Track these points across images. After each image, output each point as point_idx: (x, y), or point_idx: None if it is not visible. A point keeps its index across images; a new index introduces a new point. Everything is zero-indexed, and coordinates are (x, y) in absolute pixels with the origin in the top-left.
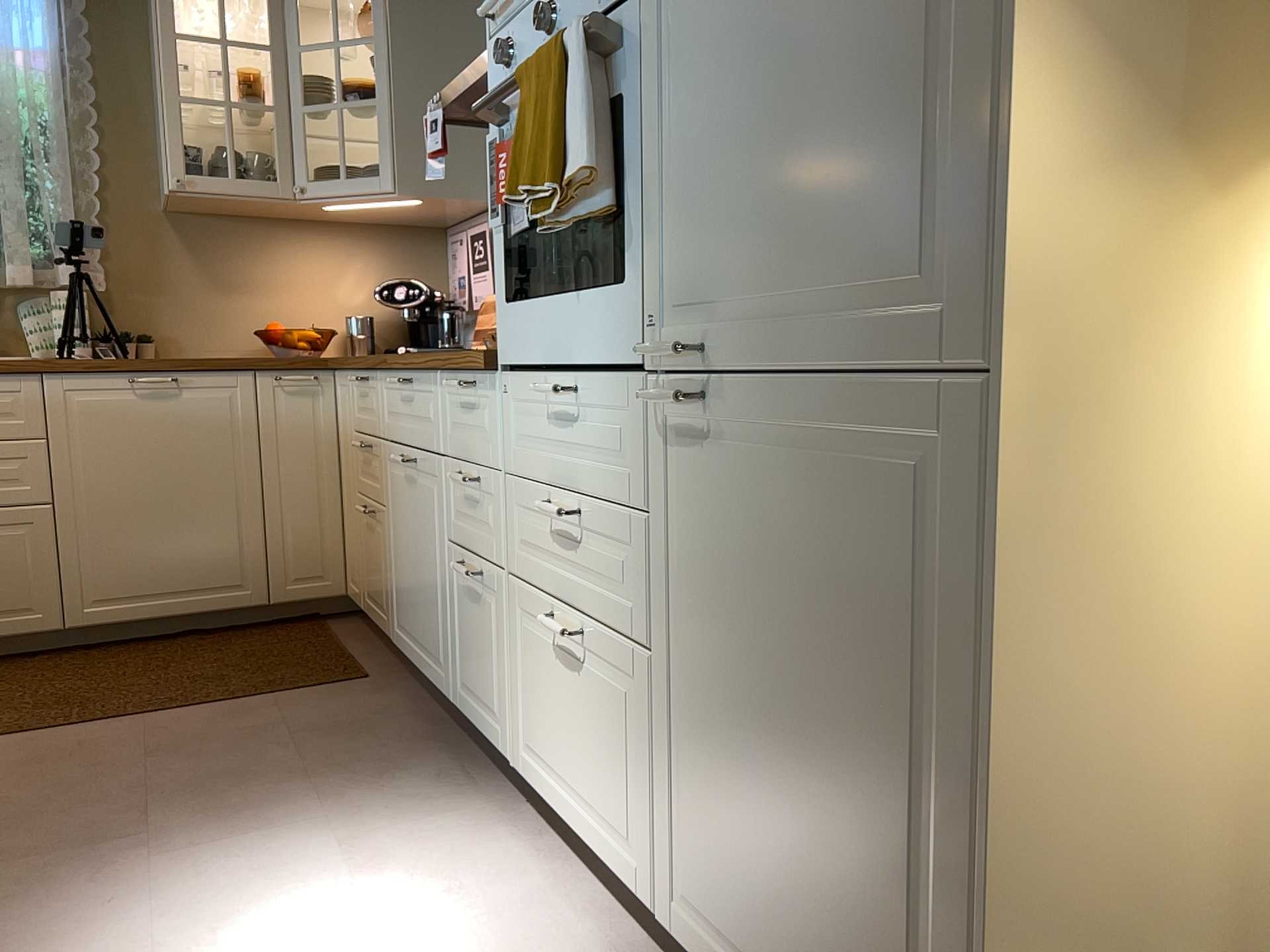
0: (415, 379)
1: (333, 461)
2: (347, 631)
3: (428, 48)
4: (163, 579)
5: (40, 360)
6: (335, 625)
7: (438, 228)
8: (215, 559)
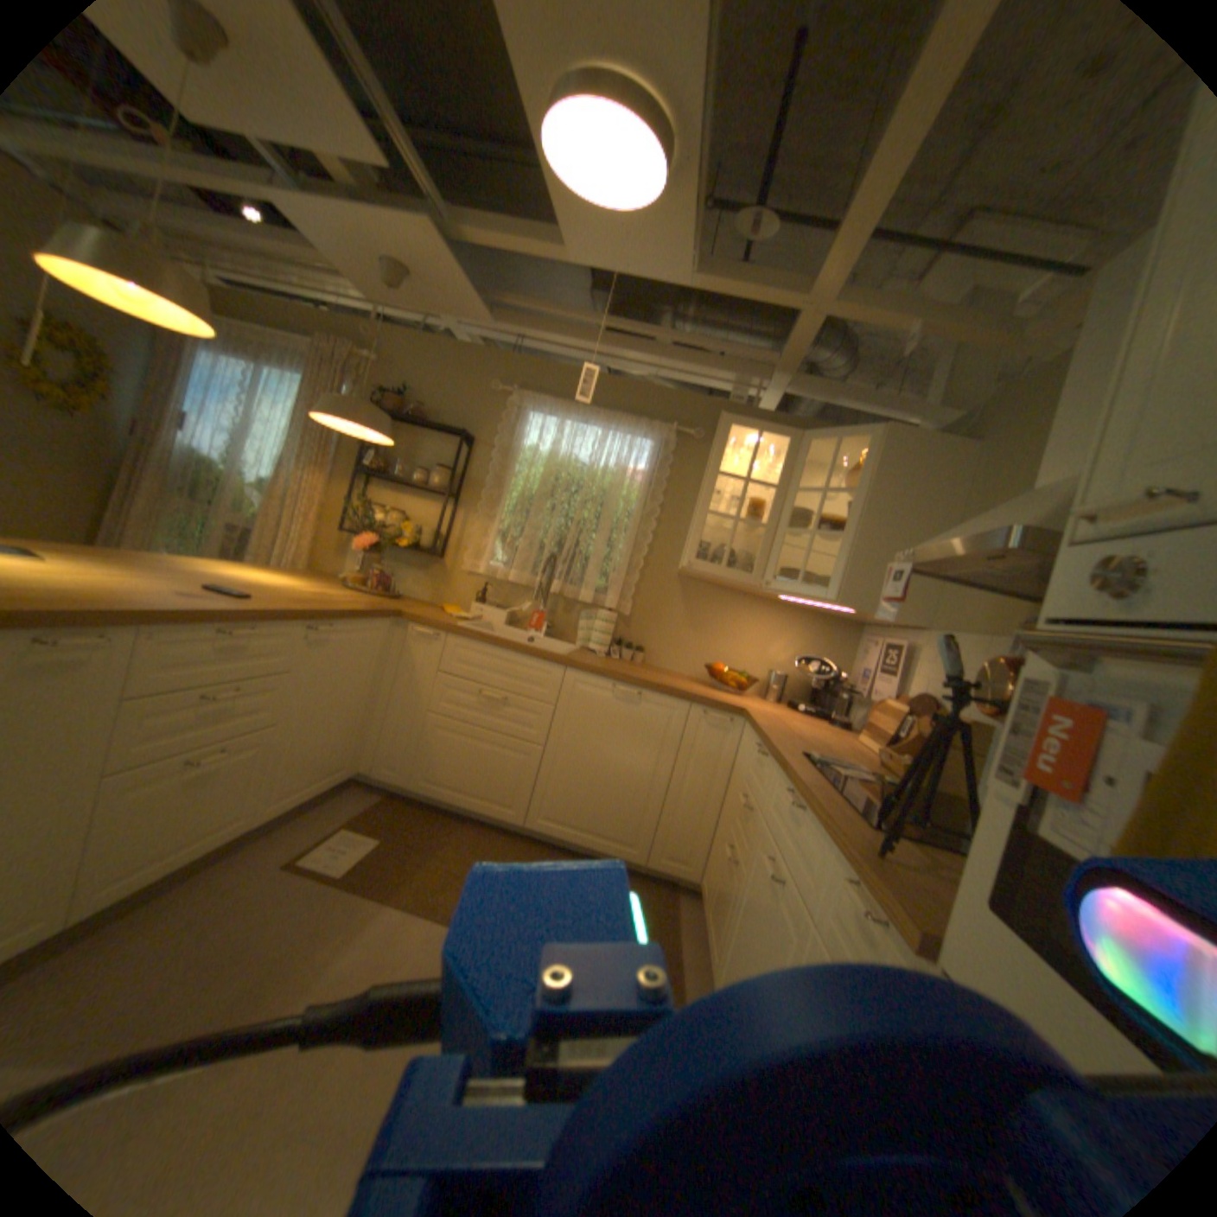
0: (809, 814)
1: (724, 786)
2: (690, 923)
3: (899, 503)
4: (587, 822)
5: (578, 648)
6: (684, 908)
7: (858, 626)
8: (622, 822)
